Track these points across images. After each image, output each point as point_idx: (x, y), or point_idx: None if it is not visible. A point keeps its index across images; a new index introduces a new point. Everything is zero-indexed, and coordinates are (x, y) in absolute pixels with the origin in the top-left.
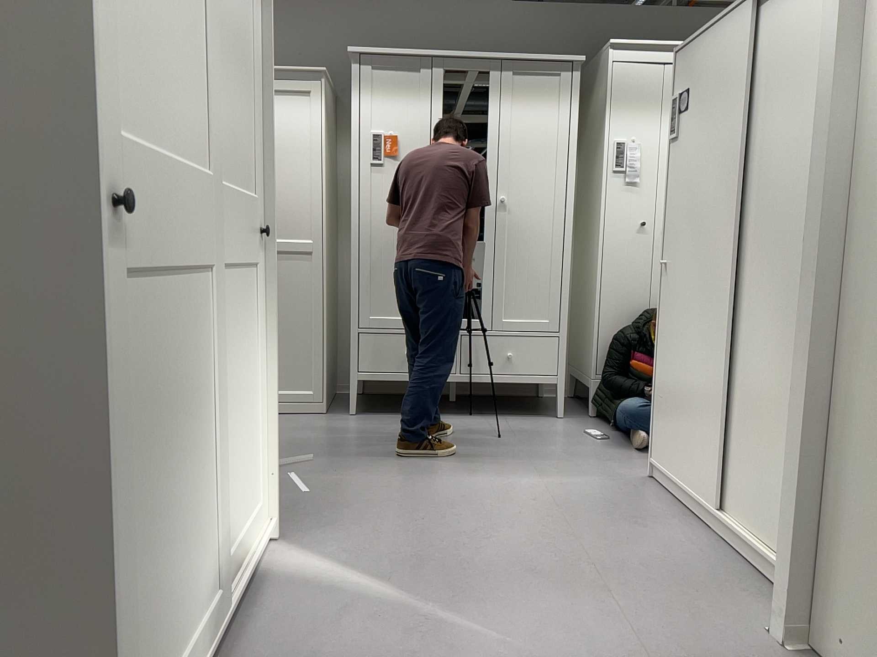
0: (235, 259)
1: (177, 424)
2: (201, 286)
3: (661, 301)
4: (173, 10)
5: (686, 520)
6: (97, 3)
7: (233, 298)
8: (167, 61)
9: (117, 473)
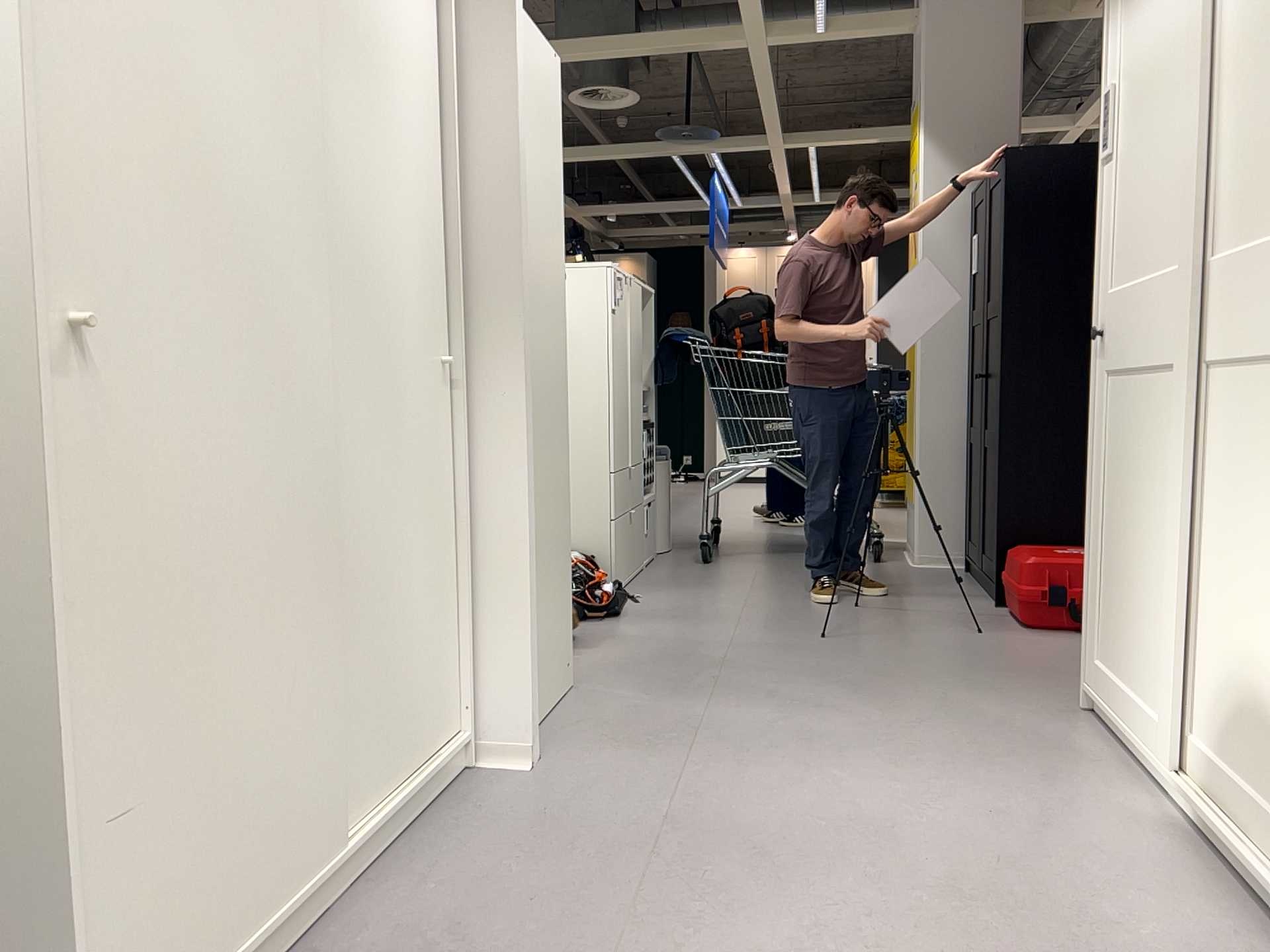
0: (1257, 347)
1: (1134, 496)
2: (1165, 382)
3: (67, 472)
4: (1153, 148)
5: (324, 947)
6: (1105, 223)
7: (1257, 407)
8: (1145, 200)
9: (1098, 486)
